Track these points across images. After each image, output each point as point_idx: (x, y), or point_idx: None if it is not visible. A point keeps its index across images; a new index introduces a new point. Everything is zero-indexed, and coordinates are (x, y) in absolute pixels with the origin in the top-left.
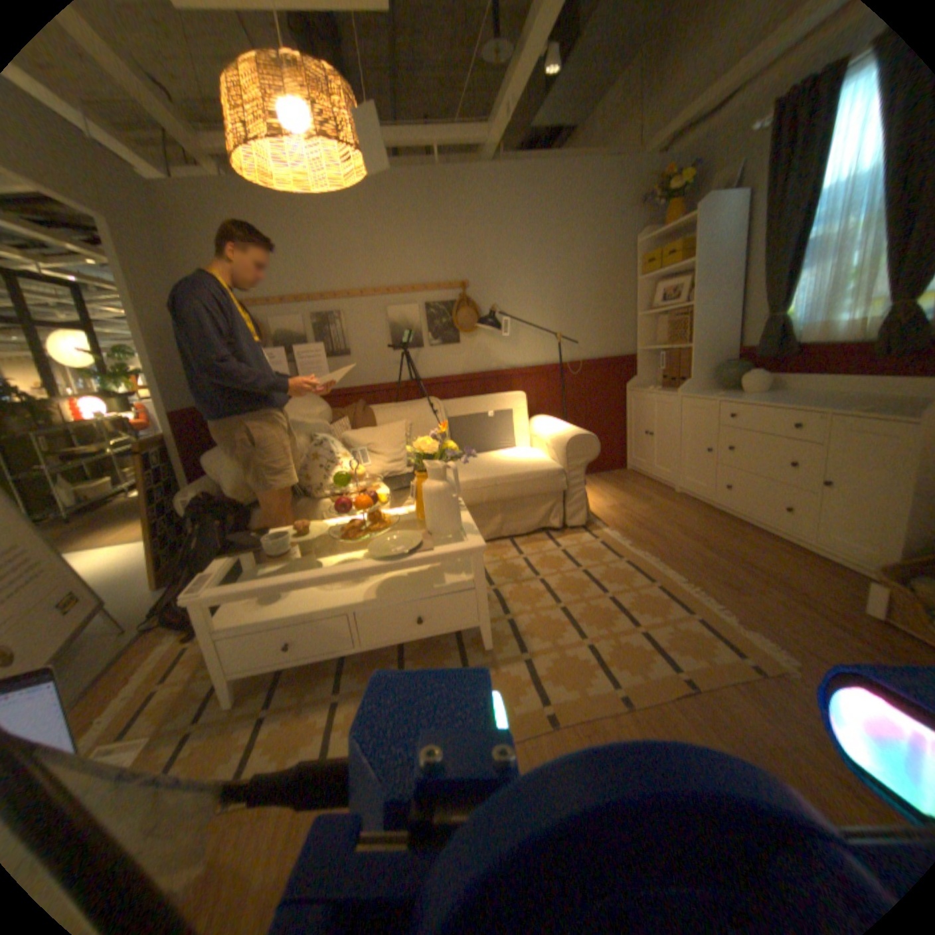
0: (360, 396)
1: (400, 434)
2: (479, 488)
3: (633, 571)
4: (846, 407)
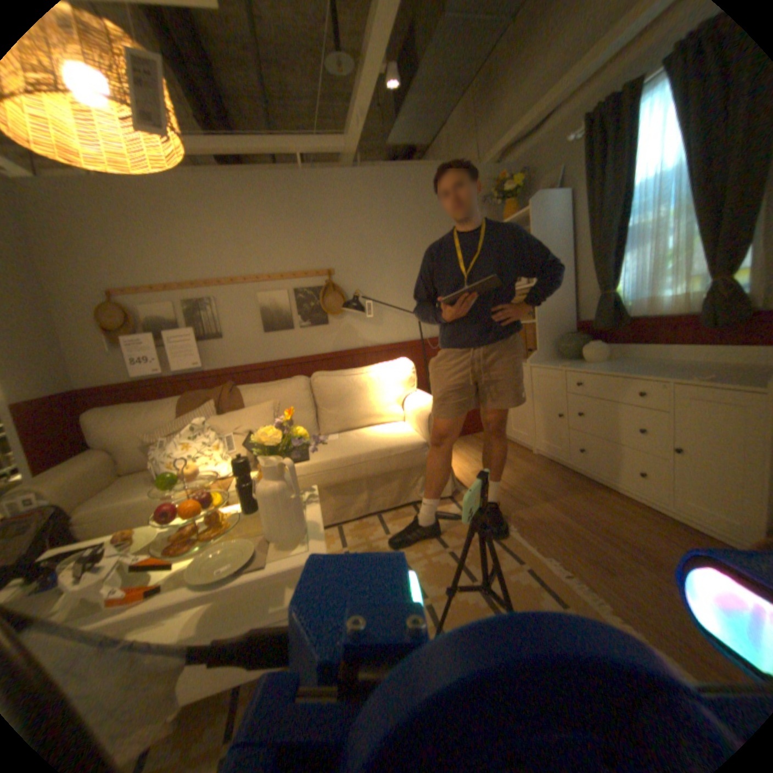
0: (233, 376)
1: (268, 413)
2: (344, 467)
3: (502, 550)
4: (687, 375)
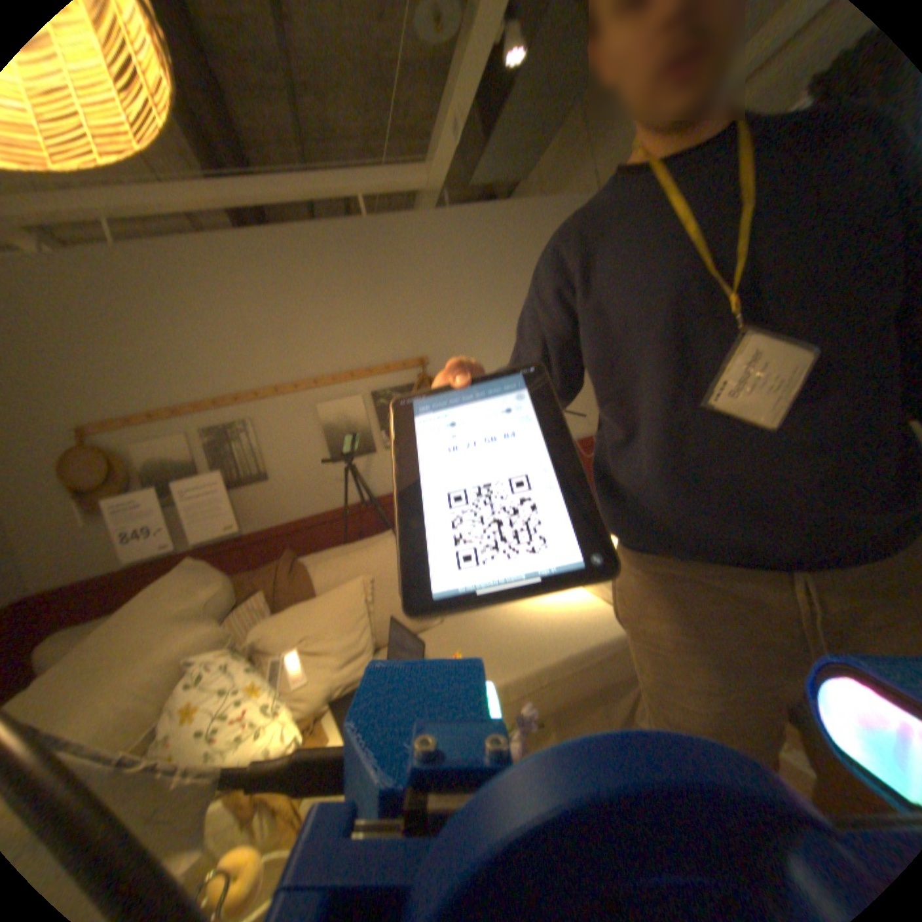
0: (290, 535)
1: (358, 602)
2: (516, 701)
3: None
4: None
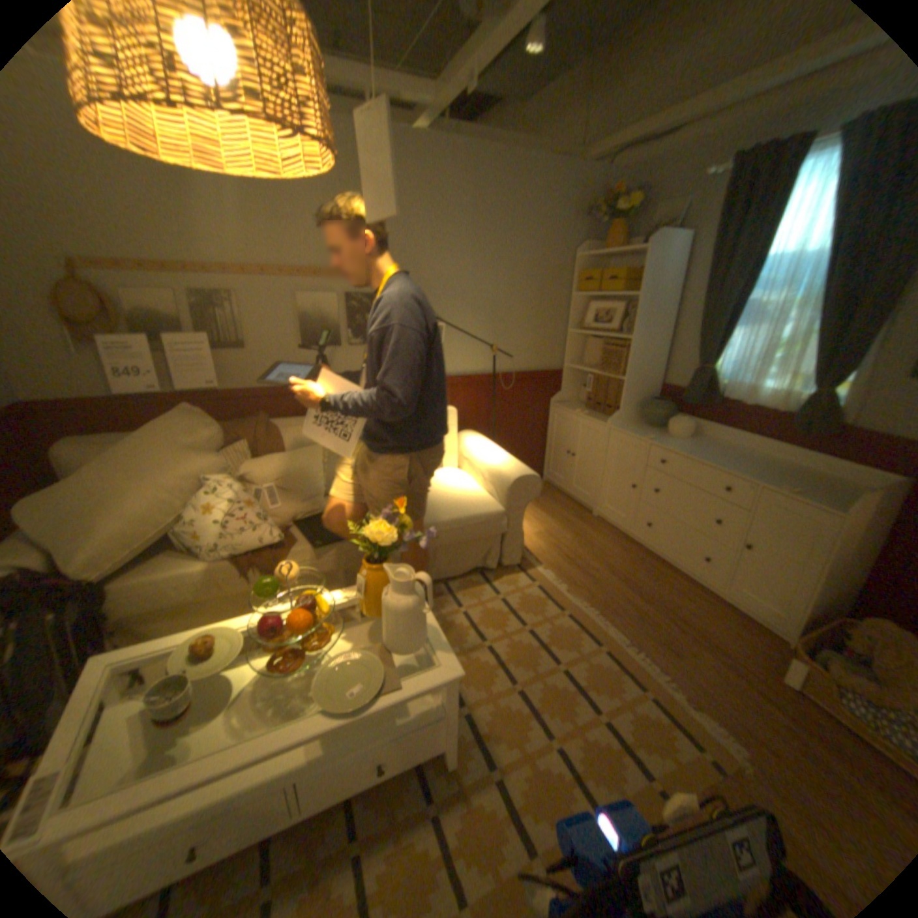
0: (258, 400)
1: (318, 462)
2: None
3: (579, 630)
4: (774, 481)
